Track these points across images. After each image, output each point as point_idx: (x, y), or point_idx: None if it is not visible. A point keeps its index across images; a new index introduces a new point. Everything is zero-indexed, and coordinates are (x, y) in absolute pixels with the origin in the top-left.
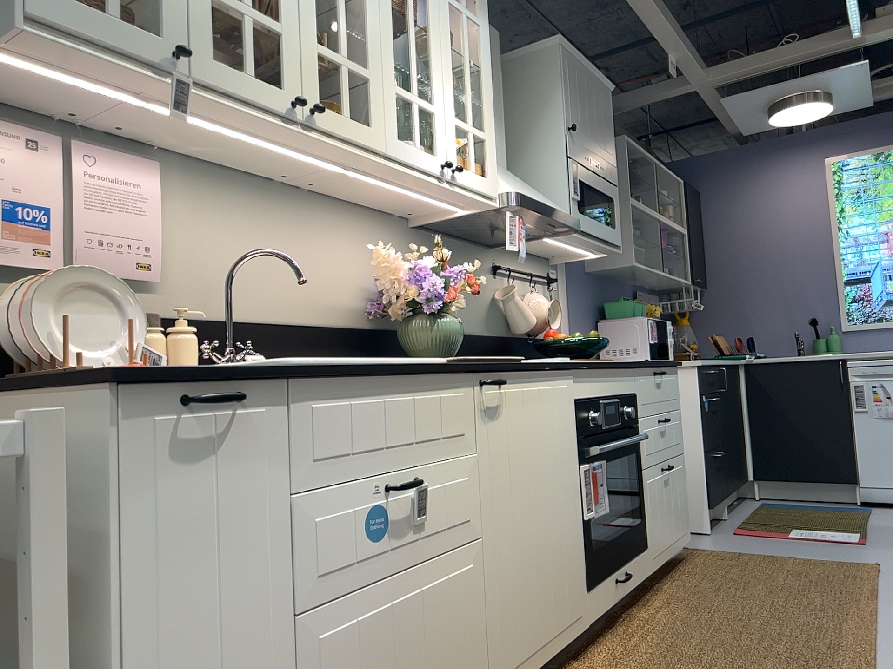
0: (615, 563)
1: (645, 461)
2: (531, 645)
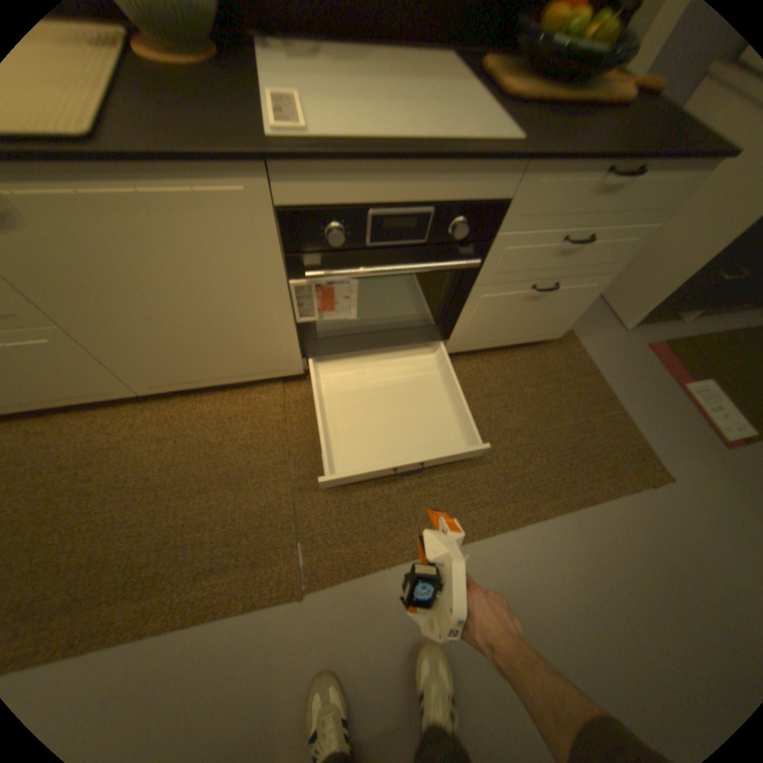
0: (366, 347)
1: (486, 279)
2: (192, 379)
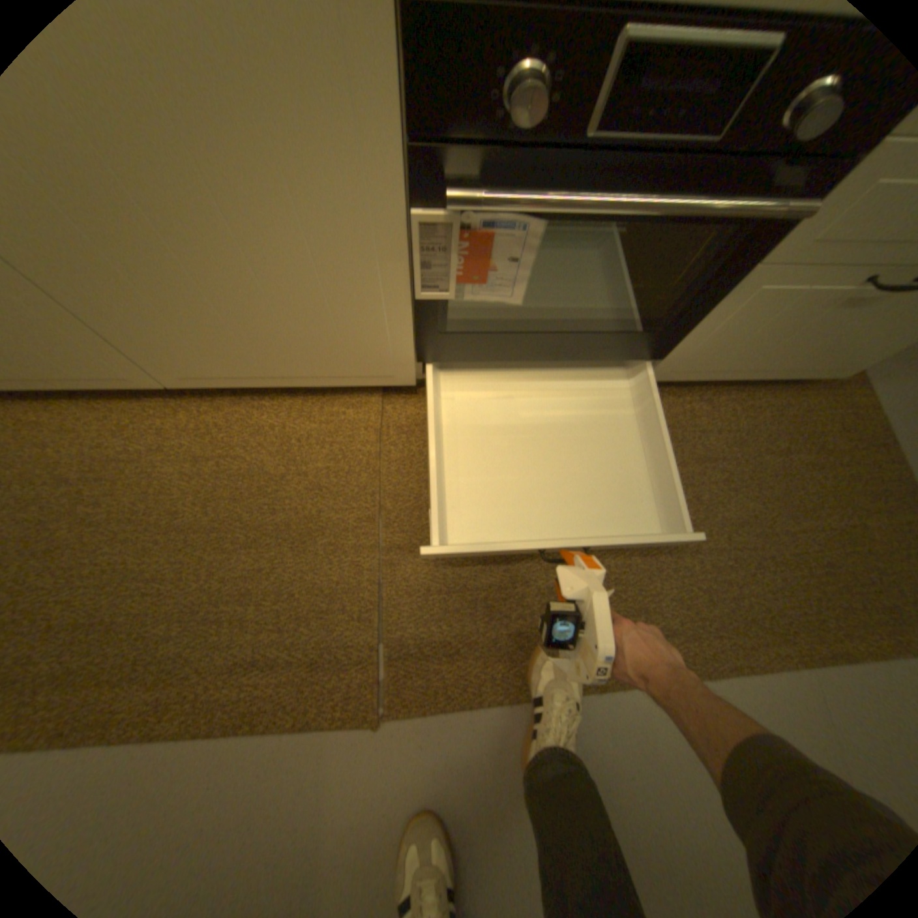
0: (524, 354)
1: (795, 250)
2: (243, 372)
